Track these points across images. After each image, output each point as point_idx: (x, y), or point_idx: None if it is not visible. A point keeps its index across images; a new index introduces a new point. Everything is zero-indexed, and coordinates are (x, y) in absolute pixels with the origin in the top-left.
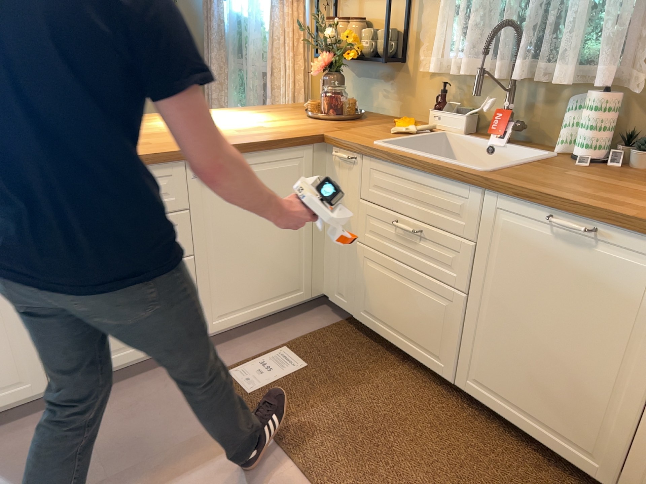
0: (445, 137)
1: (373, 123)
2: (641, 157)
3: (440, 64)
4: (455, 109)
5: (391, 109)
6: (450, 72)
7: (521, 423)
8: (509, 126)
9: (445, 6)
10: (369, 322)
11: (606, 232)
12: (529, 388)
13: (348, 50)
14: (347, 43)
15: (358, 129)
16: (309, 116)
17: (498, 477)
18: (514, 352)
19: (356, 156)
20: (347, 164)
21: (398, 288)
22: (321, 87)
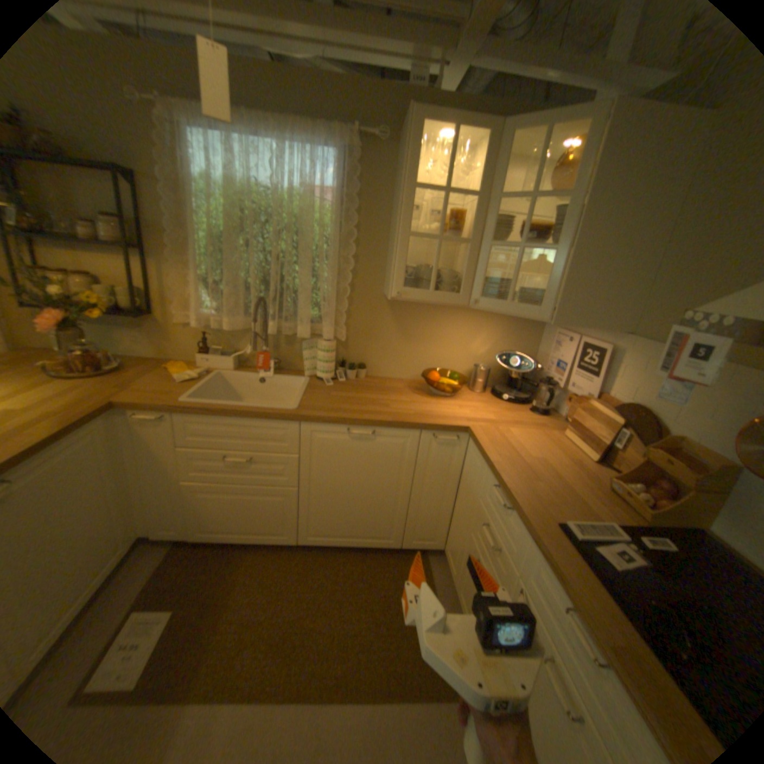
0: (221, 375)
1: (141, 372)
2: (354, 373)
3: (199, 320)
4: (216, 350)
5: (143, 351)
6: (206, 324)
7: (347, 544)
8: (271, 363)
9: (188, 272)
10: (207, 539)
11: (379, 430)
12: (349, 523)
13: (79, 303)
14: (84, 301)
15: (139, 385)
16: (53, 377)
17: (351, 584)
18: (337, 508)
19: (162, 415)
20: (151, 423)
21: (234, 504)
22: (54, 343)
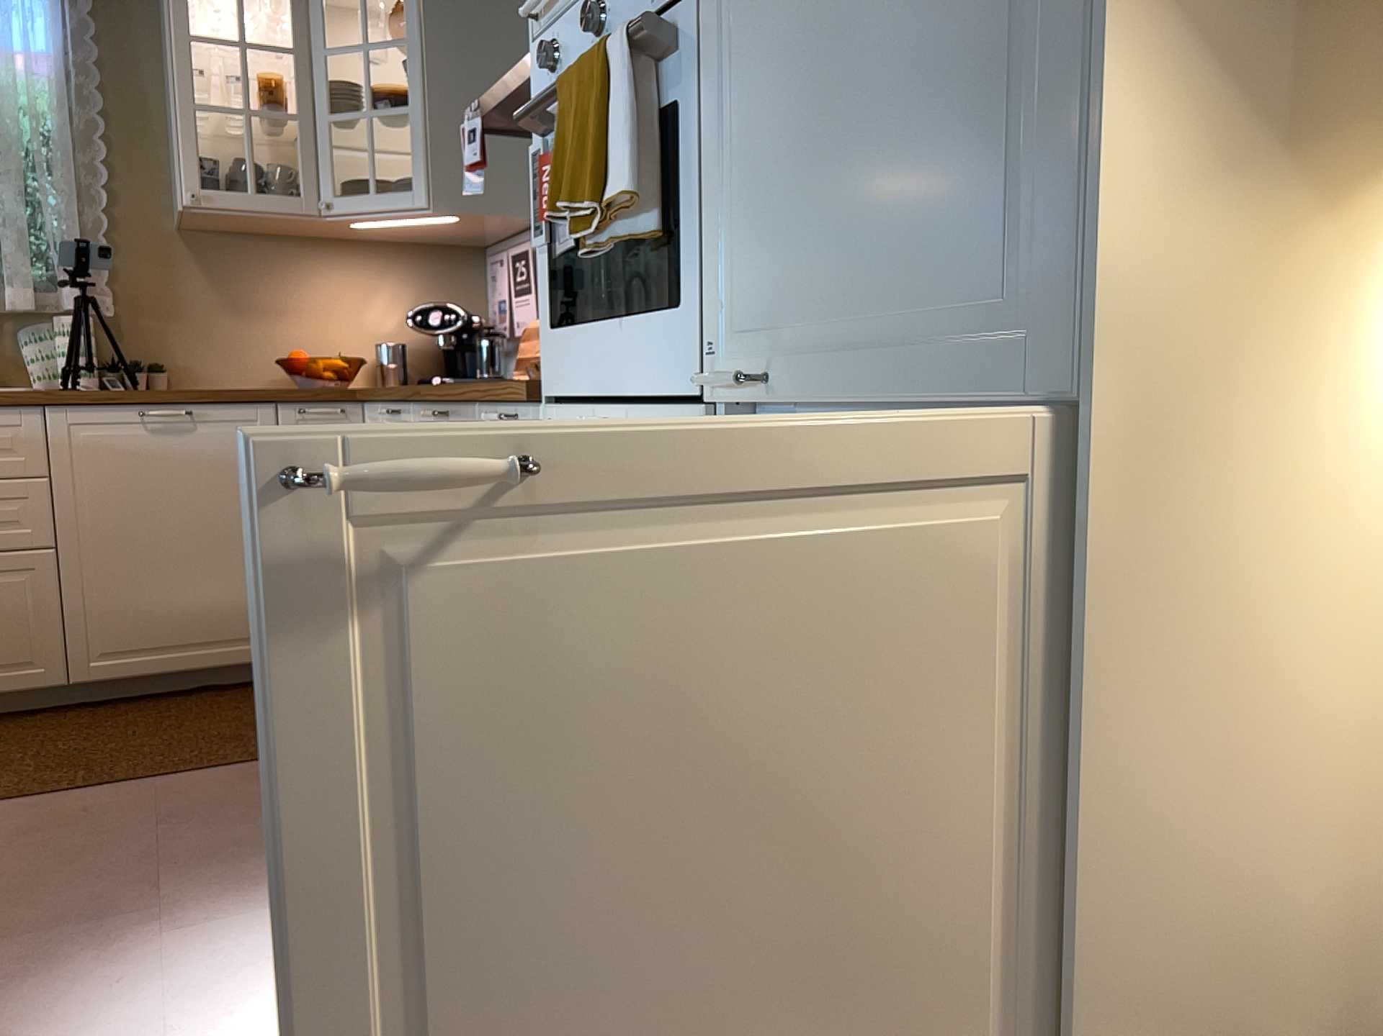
0: None
1: None
2: (140, 377)
3: None
4: None
5: None
6: None
7: (178, 662)
8: None
9: None
10: None
11: (198, 410)
12: (174, 614)
13: None
14: None
15: None
16: None
17: (197, 713)
18: (143, 583)
19: None
20: None
21: None
22: None
